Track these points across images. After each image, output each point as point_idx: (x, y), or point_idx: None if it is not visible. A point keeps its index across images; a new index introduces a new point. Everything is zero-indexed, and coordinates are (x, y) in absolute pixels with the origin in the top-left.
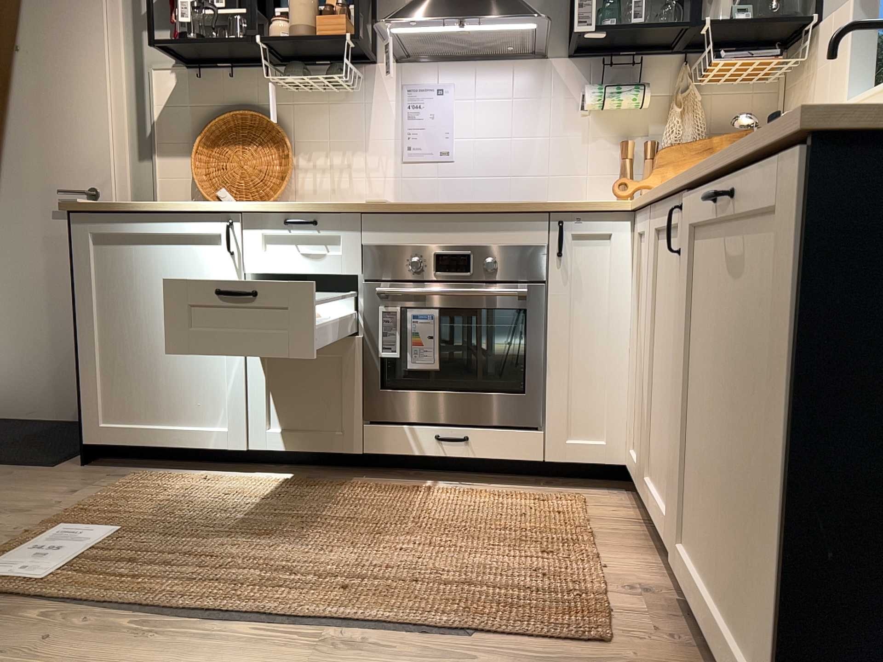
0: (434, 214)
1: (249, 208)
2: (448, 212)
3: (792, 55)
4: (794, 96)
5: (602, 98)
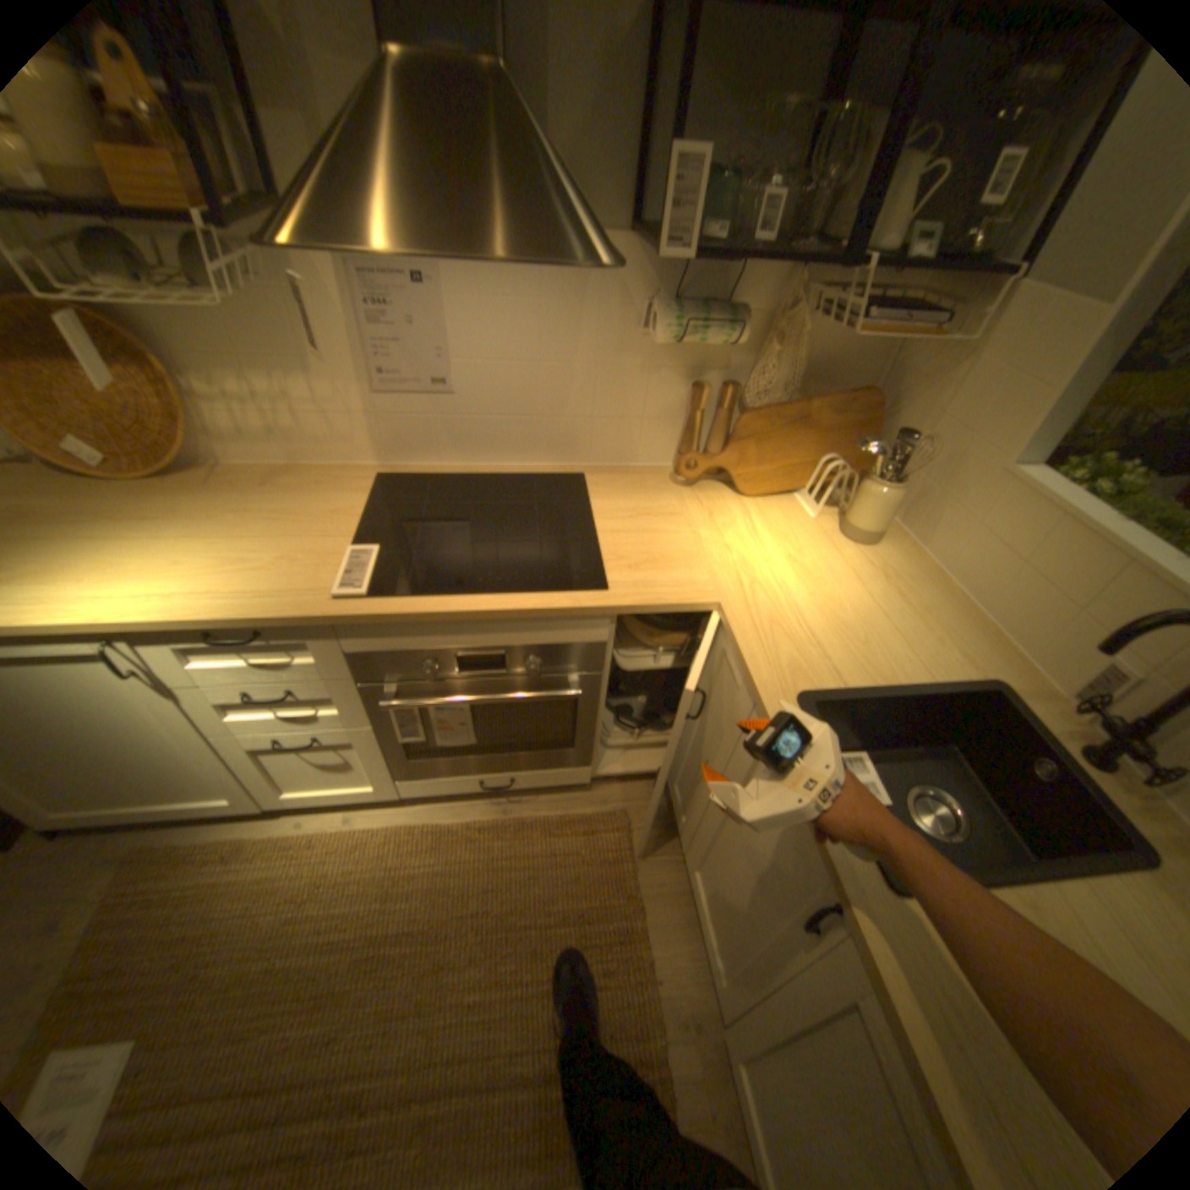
0: (447, 620)
1: (129, 628)
2: (468, 618)
3: (955, 279)
4: (934, 349)
5: (683, 334)
